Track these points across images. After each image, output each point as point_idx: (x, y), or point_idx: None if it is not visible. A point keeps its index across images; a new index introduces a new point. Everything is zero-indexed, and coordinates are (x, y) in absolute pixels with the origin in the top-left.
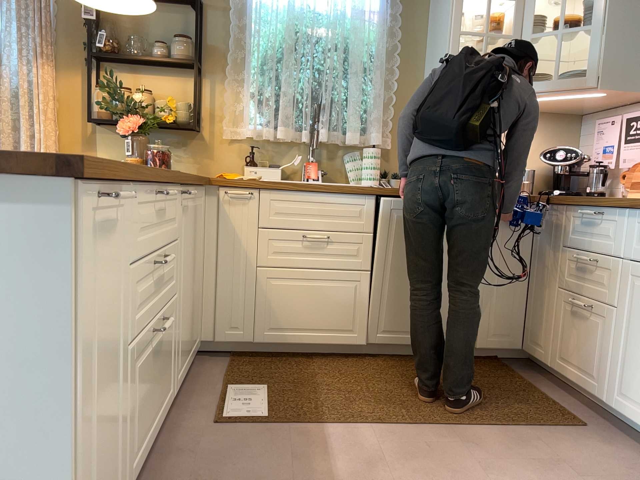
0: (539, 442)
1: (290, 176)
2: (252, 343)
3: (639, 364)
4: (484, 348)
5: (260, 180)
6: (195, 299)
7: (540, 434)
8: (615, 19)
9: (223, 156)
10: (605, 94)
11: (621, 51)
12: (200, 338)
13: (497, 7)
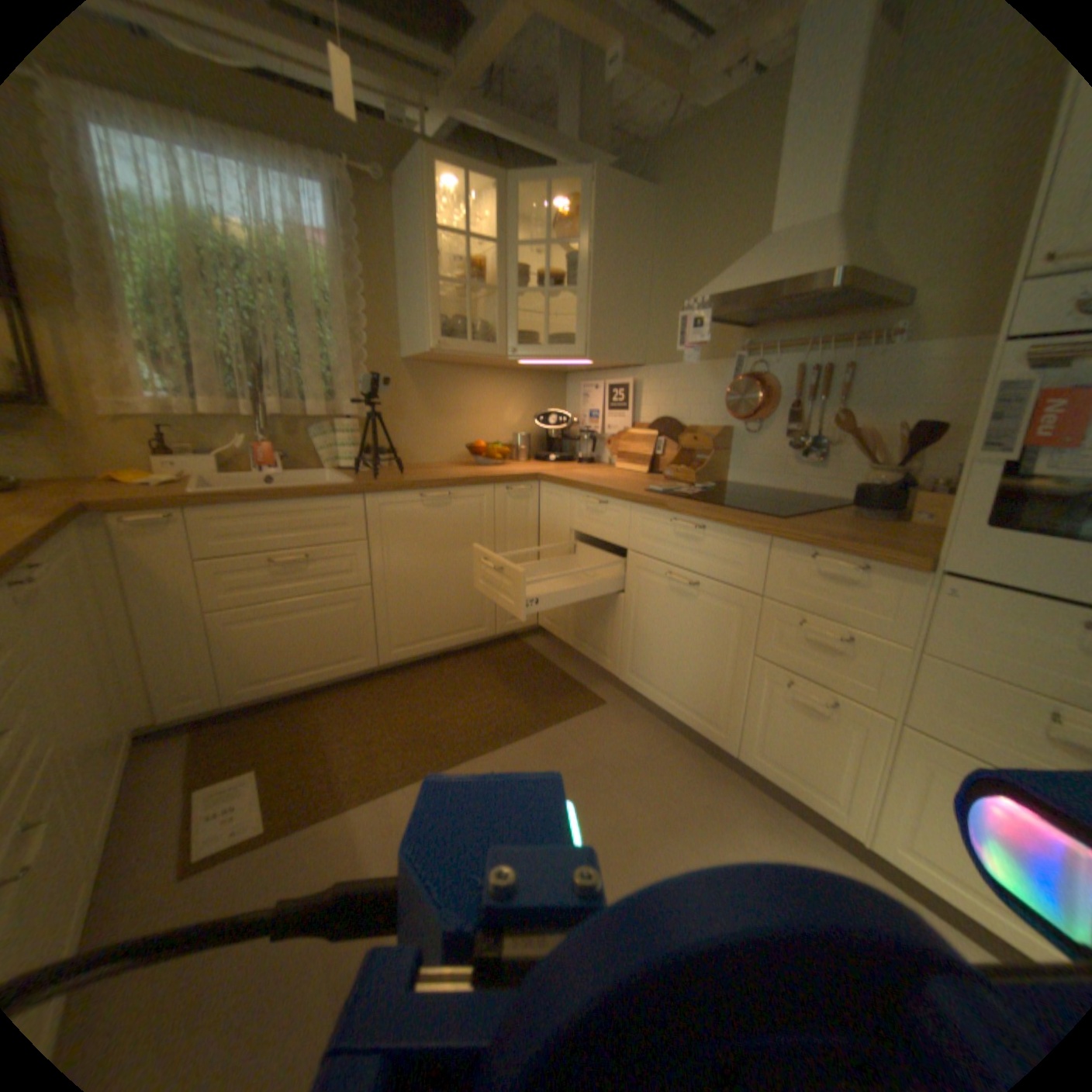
0: (570, 739)
1: (227, 463)
2: (216, 709)
3: (644, 645)
4: (500, 633)
5: (177, 494)
6: (99, 698)
7: (569, 728)
8: (595, 281)
9: (99, 442)
10: (589, 361)
11: (602, 317)
12: (125, 730)
13: (471, 243)
